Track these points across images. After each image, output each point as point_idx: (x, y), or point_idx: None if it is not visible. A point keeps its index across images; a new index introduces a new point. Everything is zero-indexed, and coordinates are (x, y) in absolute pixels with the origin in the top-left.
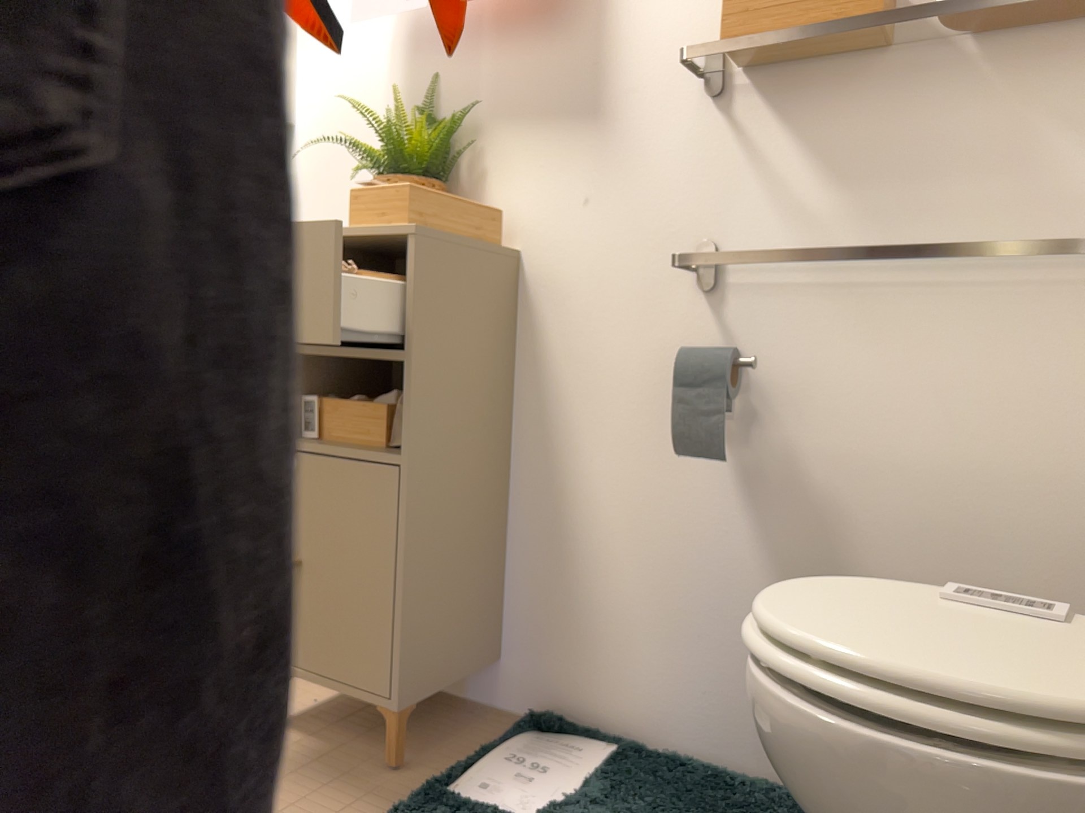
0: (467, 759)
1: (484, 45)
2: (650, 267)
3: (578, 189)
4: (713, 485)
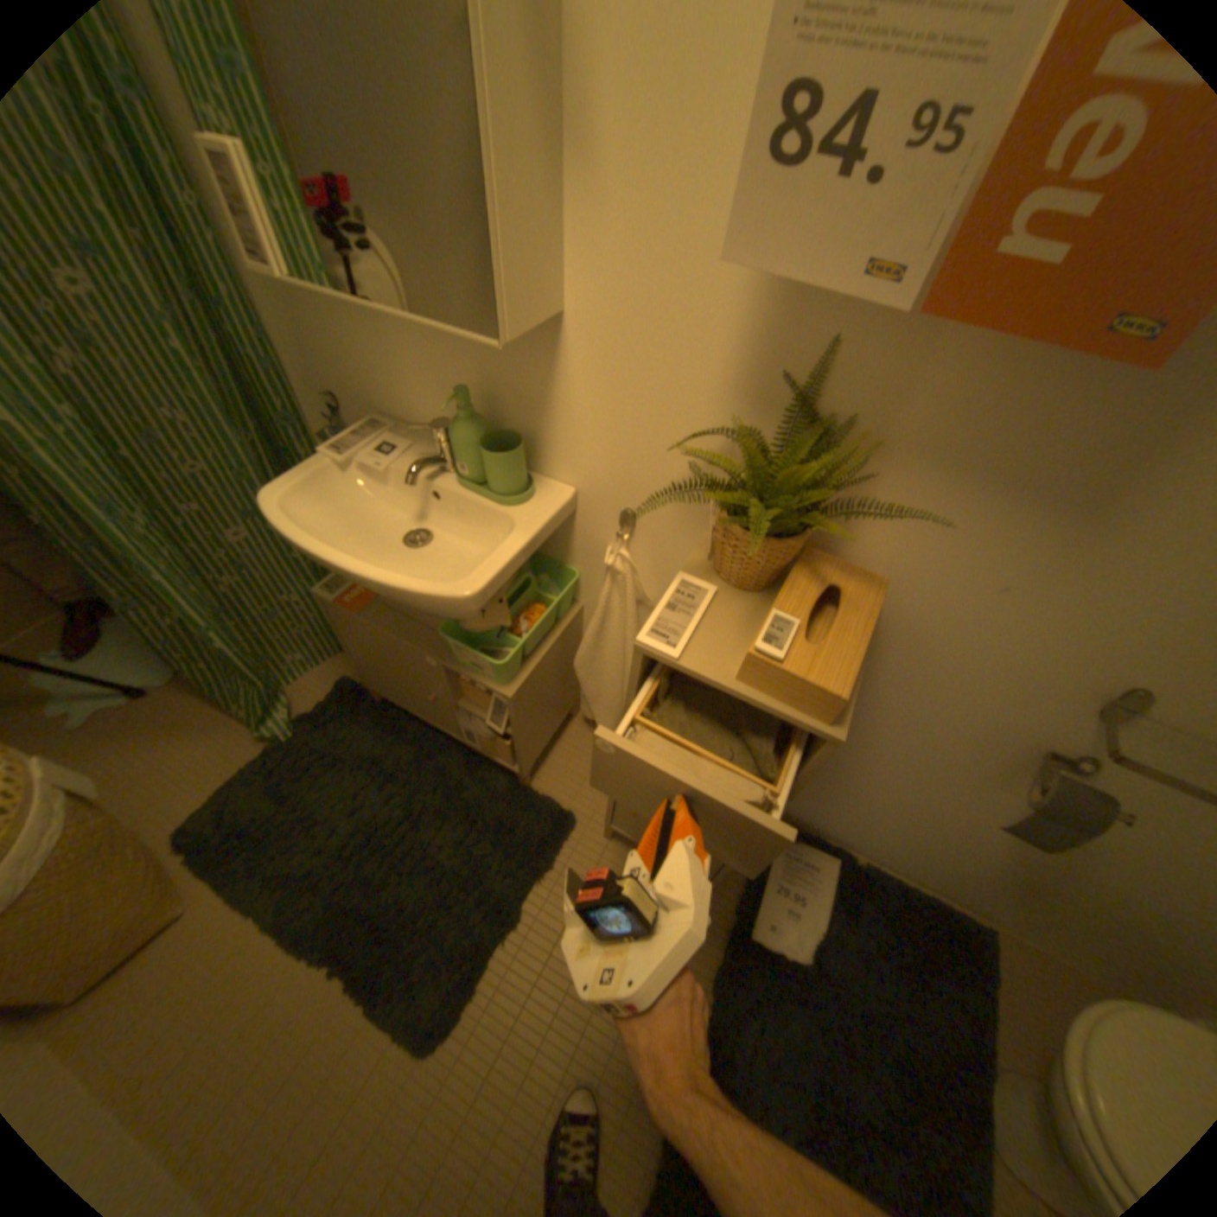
0: (752, 887)
1: (954, 323)
2: (1052, 674)
3: (1005, 573)
4: (1002, 806)
